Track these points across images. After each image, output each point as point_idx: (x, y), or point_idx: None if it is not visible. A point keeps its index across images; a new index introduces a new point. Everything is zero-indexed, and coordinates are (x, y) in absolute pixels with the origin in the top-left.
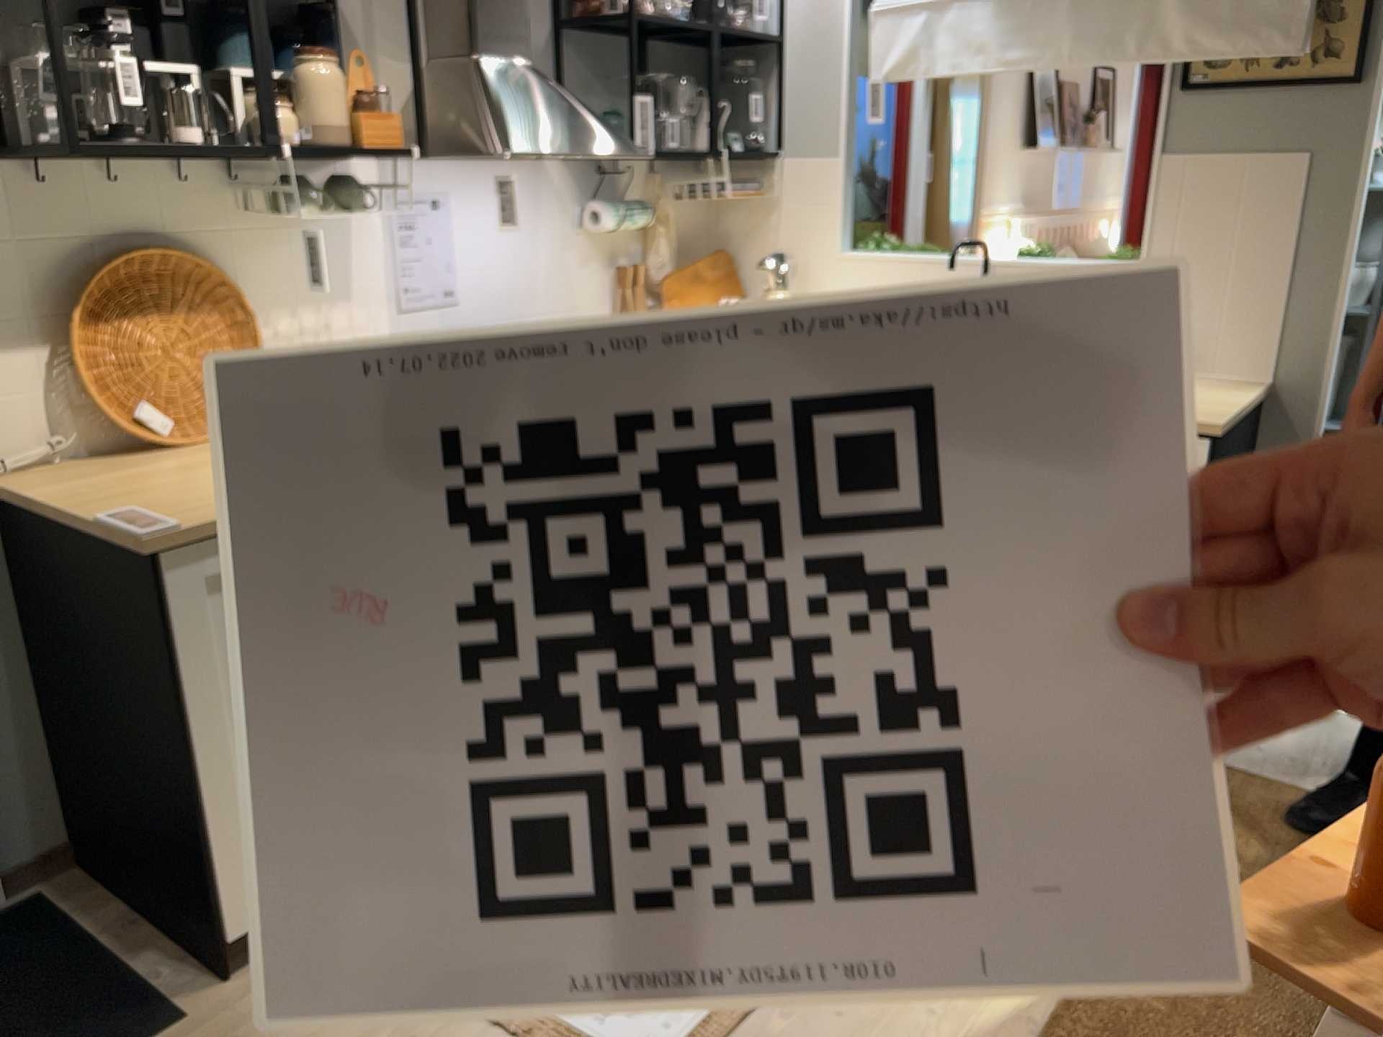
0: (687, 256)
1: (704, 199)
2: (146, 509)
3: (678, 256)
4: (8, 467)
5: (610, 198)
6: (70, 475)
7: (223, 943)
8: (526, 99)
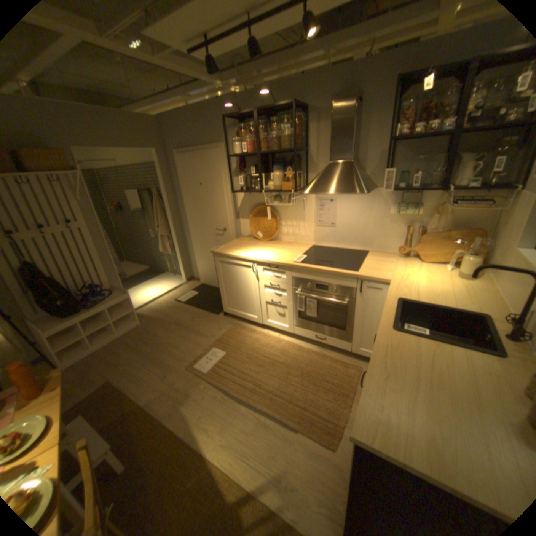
0: (468, 227)
1: (482, 204)
2: (225, 247)
3: (459, 227)
4: (244, 235)
5: (413, 201)
6: (245, 239)
7: (223, 310)
8: (330, 175)
